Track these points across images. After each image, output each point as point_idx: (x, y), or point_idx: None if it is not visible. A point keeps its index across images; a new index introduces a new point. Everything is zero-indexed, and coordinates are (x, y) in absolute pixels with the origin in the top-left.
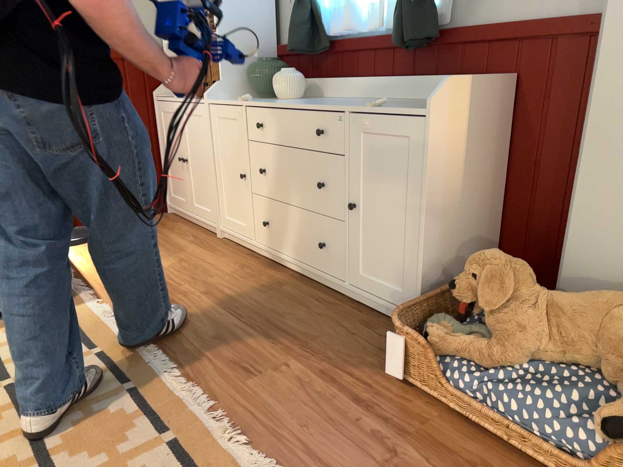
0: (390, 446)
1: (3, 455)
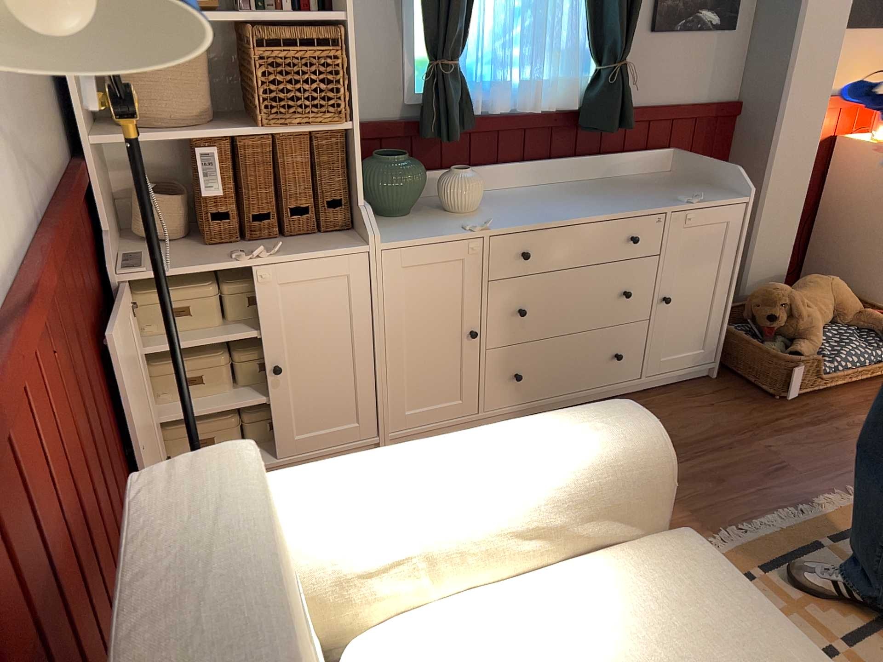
0: (860, 423)
1: None
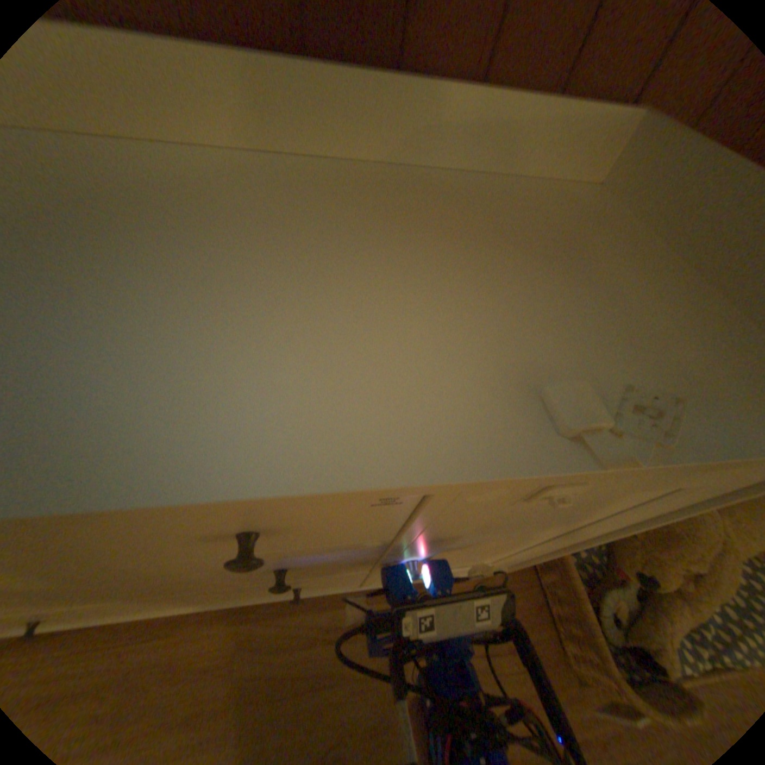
0: None
1: None
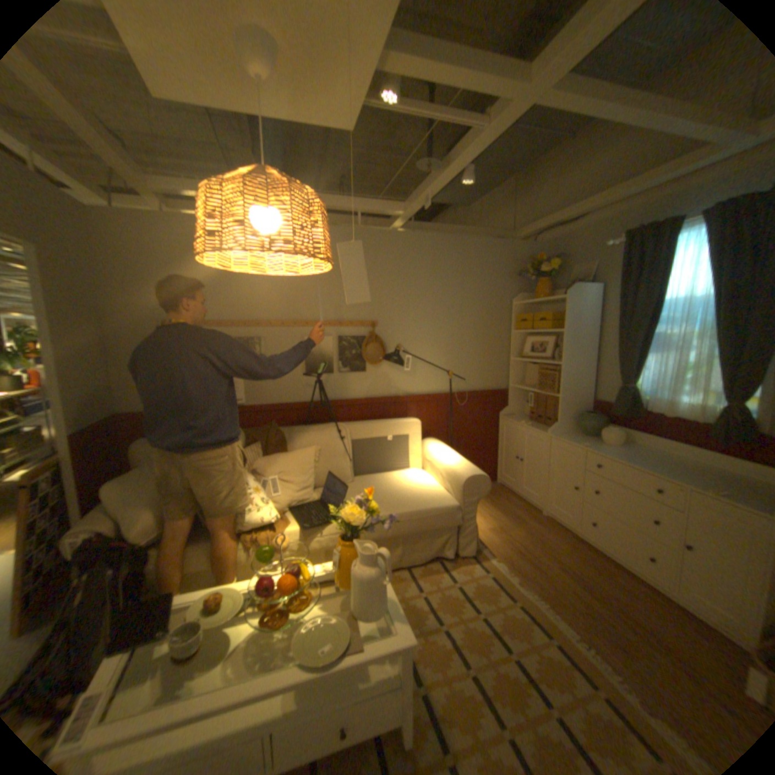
0: None
1: (511, 674)
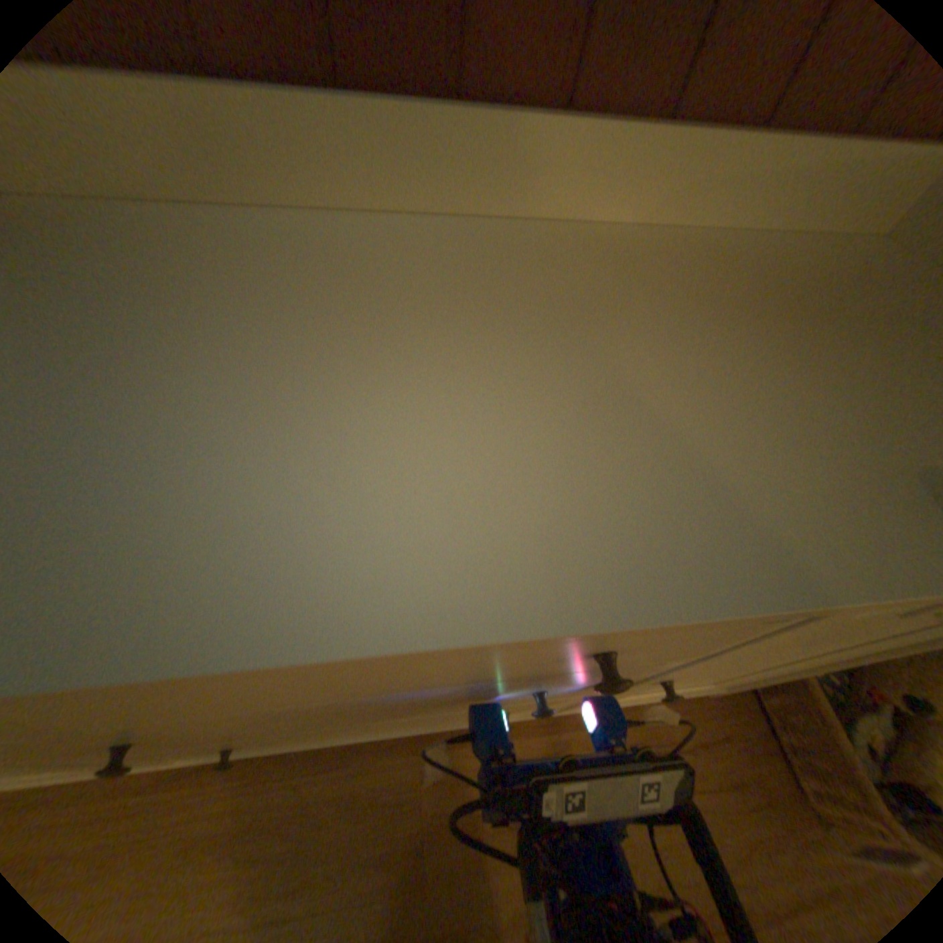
0: None
1: None
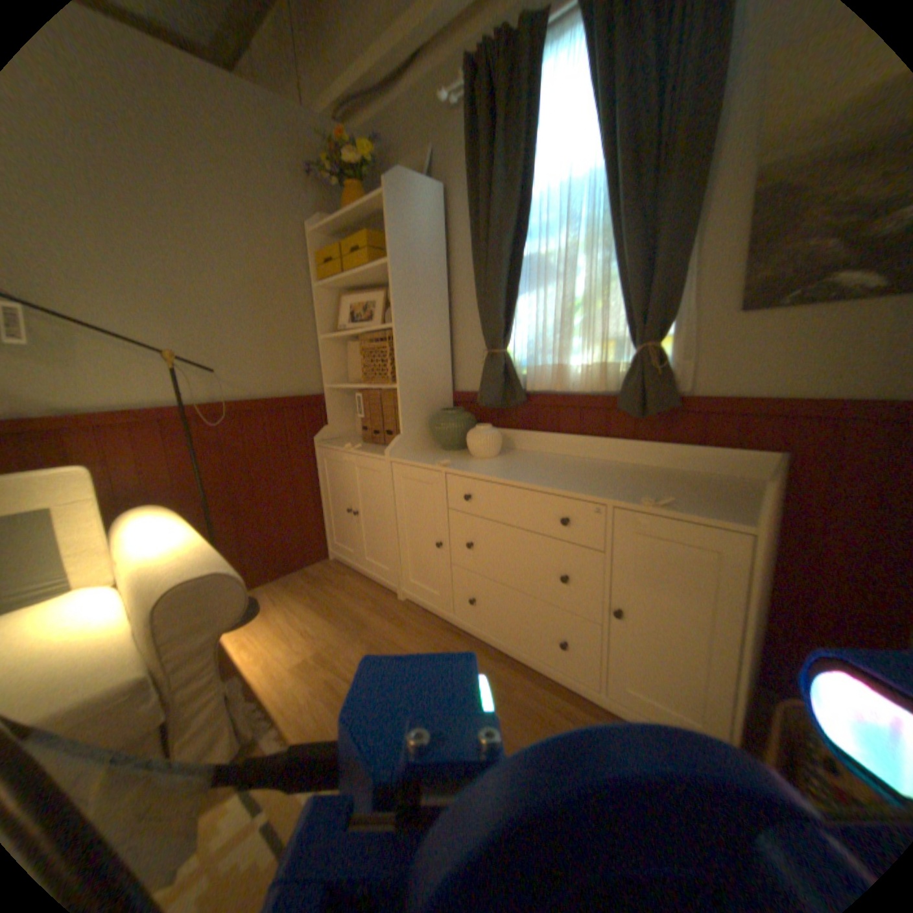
0: None
1: None
